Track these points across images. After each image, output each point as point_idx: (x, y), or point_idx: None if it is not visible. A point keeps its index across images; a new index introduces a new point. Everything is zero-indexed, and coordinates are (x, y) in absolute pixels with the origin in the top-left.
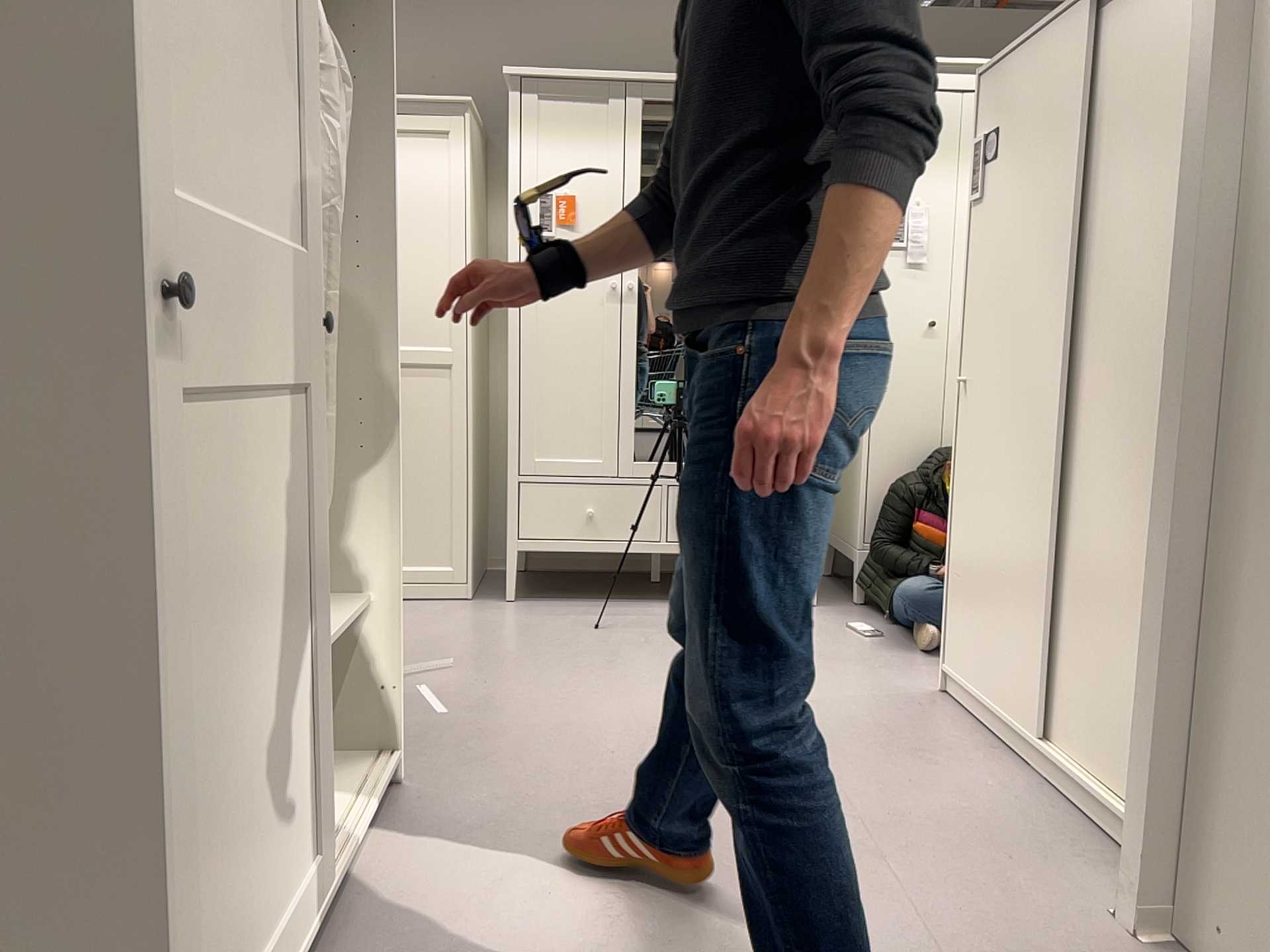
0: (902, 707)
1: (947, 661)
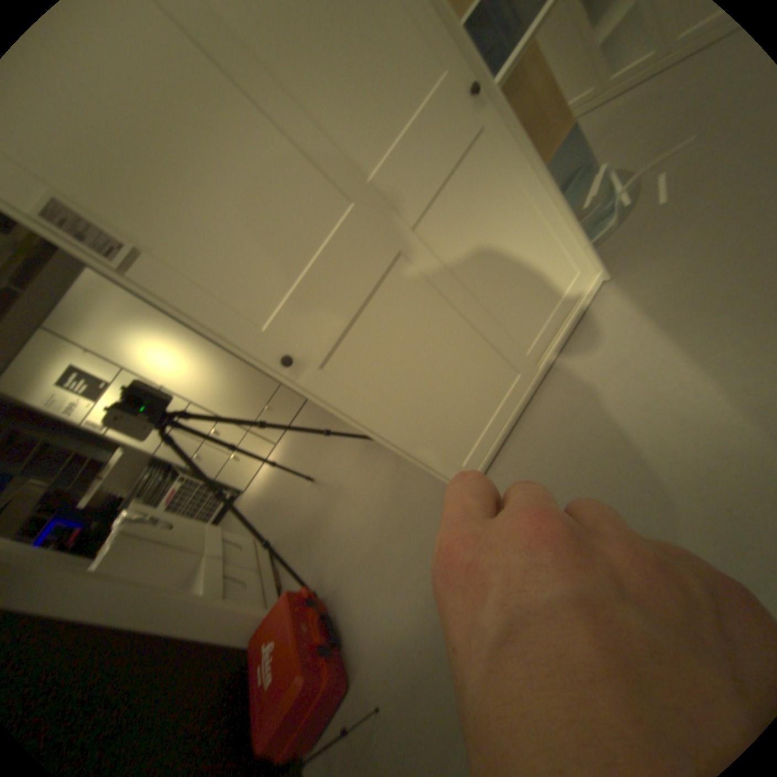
0: None
1: None
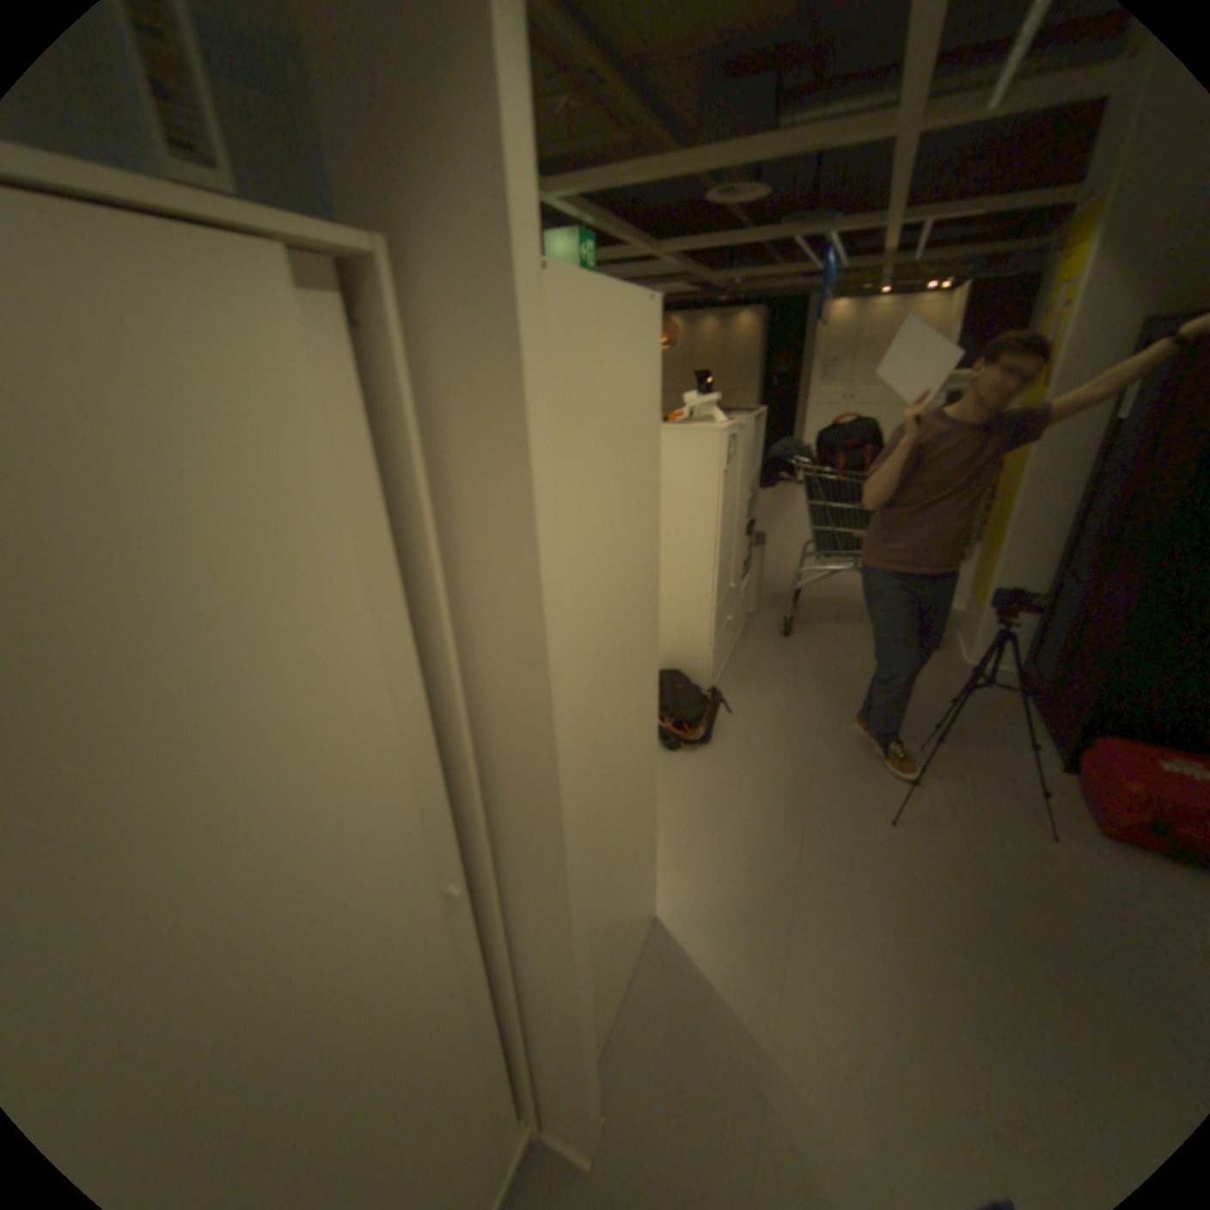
0: None
1: None
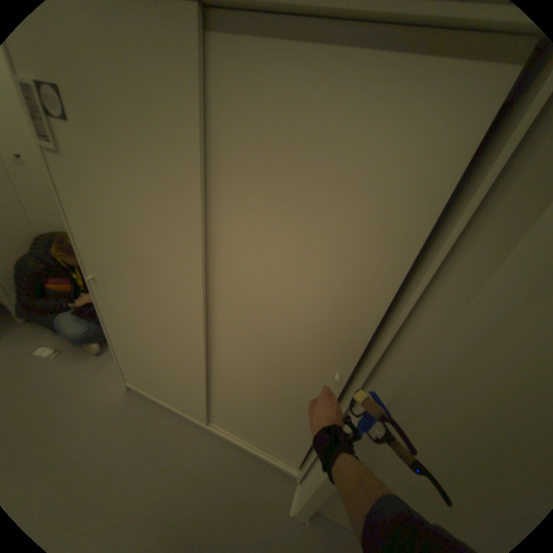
0: (117, 422)
1: (125, 383)
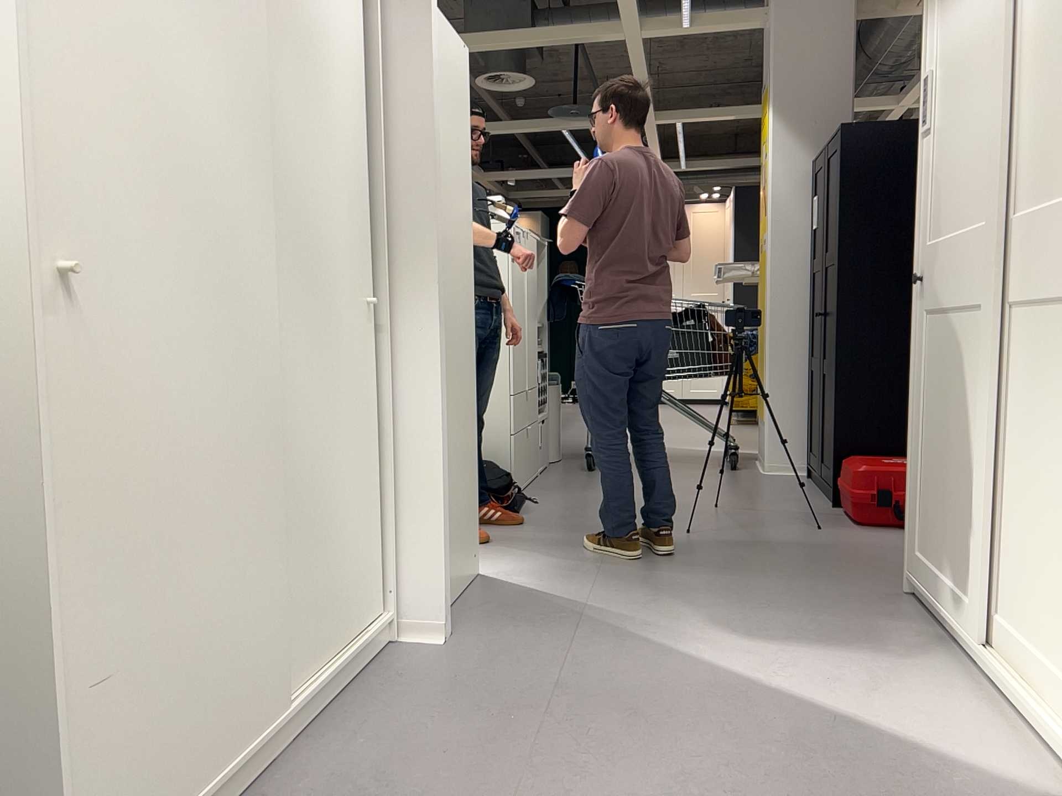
0: None
1: None
